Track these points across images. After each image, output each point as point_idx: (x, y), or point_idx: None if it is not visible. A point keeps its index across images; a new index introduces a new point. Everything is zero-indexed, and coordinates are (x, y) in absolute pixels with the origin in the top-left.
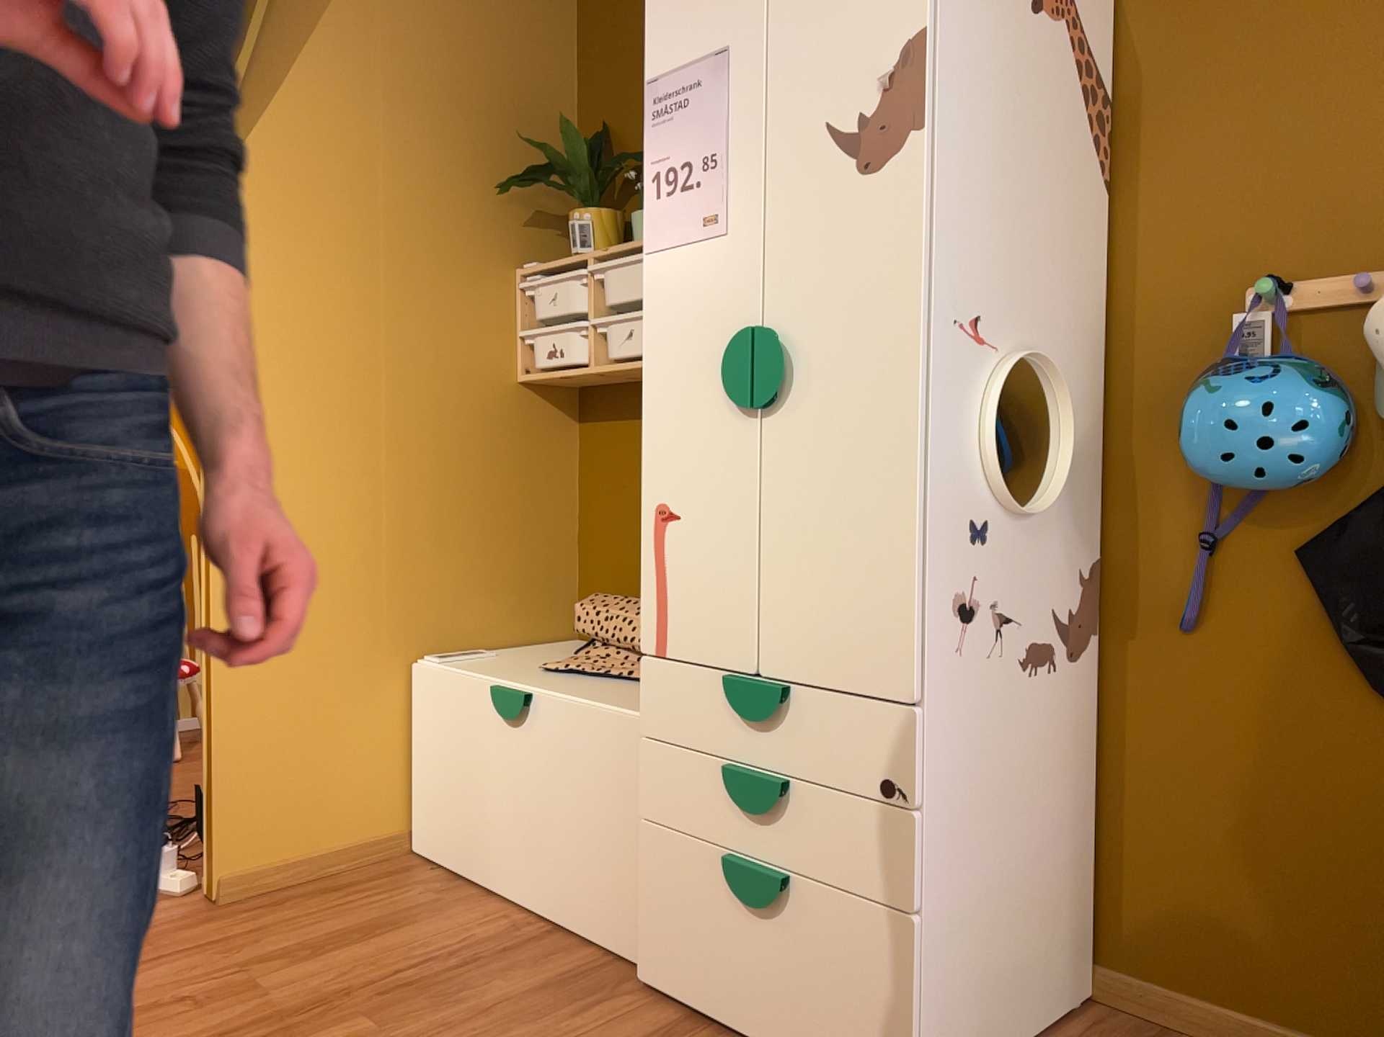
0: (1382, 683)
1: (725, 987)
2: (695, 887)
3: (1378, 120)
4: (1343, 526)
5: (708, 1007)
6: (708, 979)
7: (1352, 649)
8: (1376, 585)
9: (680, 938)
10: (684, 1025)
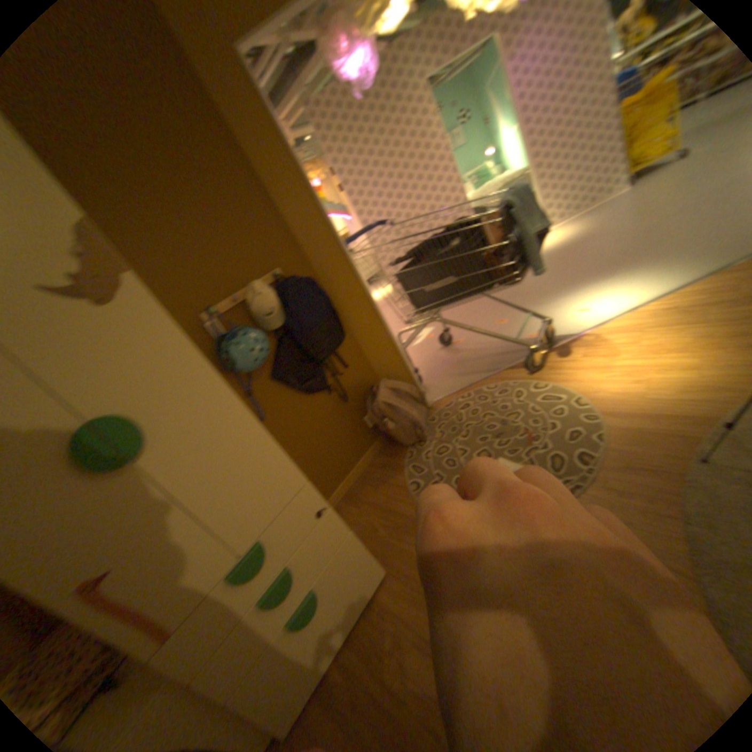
0: (312, 390)
1: (320, 656)
2: (281, 660)
3: (200, 248)
4: (280, 362)
5: (320, 673)
6: (313, 668)
7: (301, 388)
8: (296, 370)
9: (290, 685)
10: (323, 692)
